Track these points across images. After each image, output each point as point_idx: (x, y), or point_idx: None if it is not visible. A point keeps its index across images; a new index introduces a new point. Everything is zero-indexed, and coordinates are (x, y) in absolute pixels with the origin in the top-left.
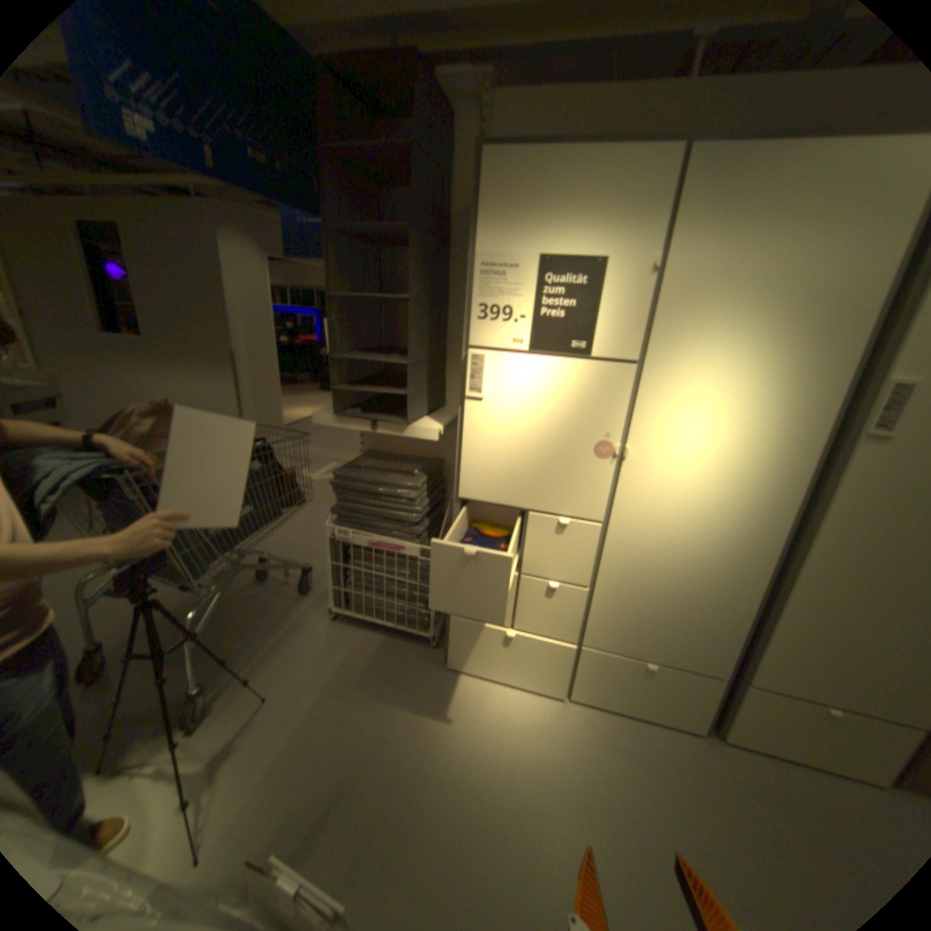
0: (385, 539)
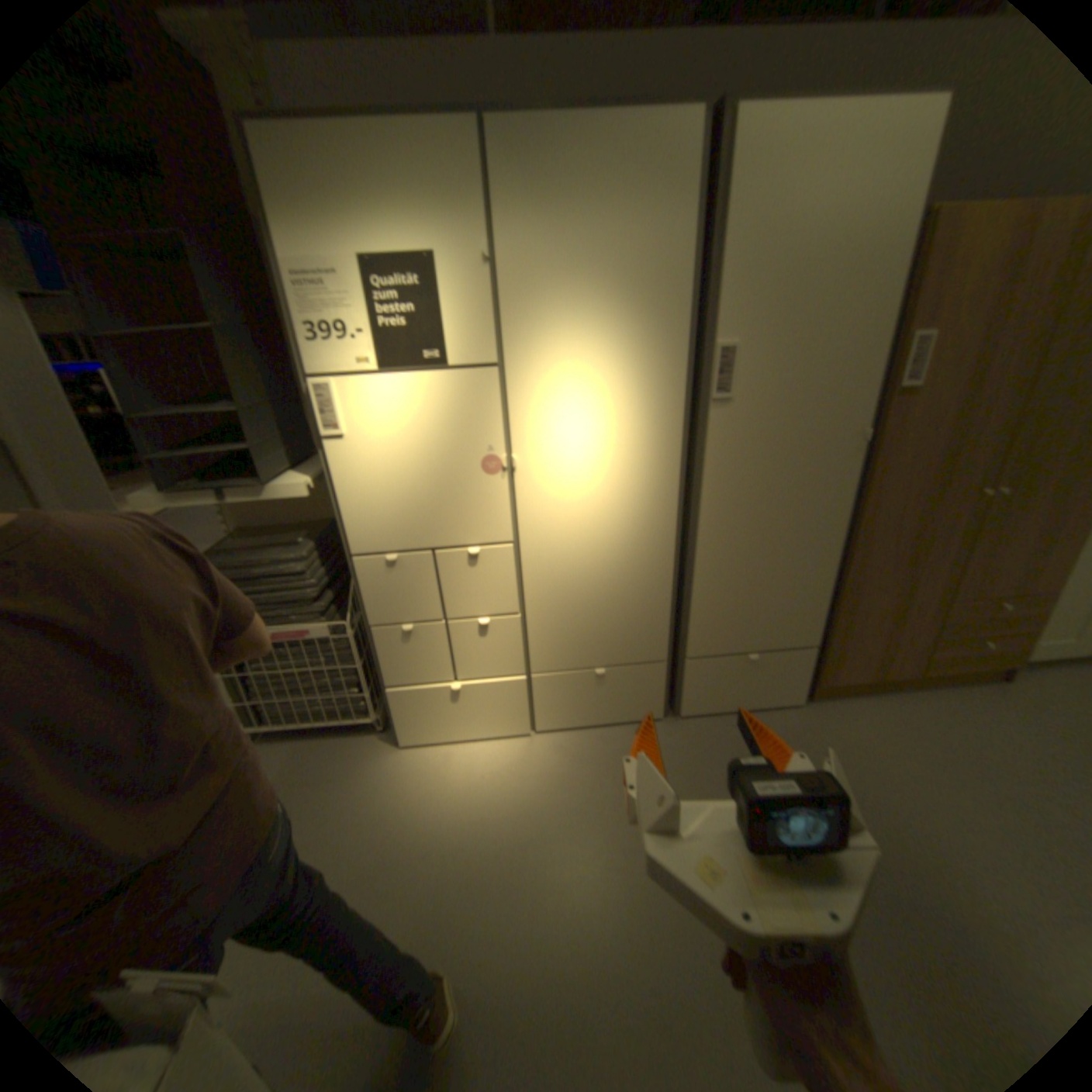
0: (280, 628)
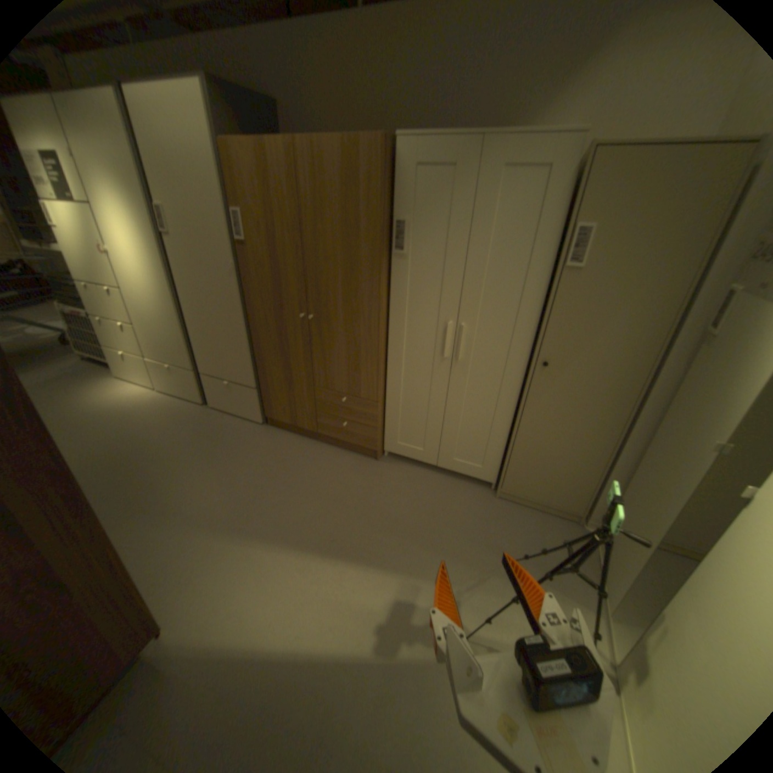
0: (75, 312)
